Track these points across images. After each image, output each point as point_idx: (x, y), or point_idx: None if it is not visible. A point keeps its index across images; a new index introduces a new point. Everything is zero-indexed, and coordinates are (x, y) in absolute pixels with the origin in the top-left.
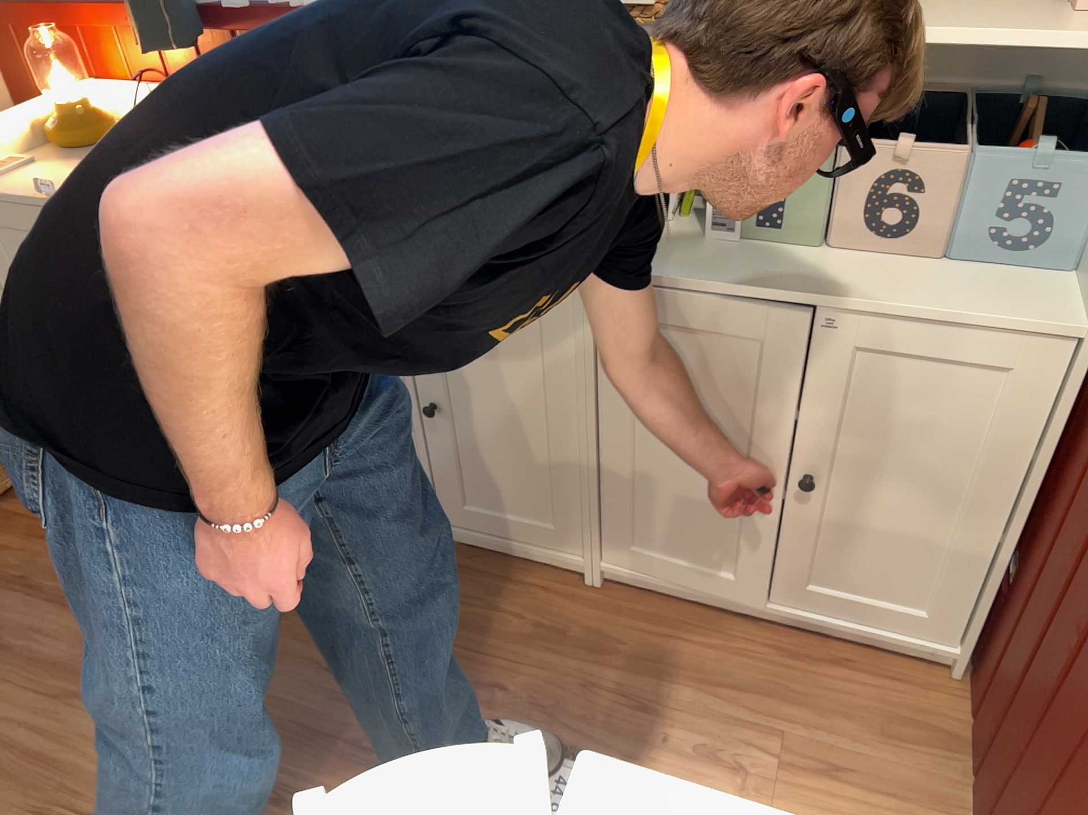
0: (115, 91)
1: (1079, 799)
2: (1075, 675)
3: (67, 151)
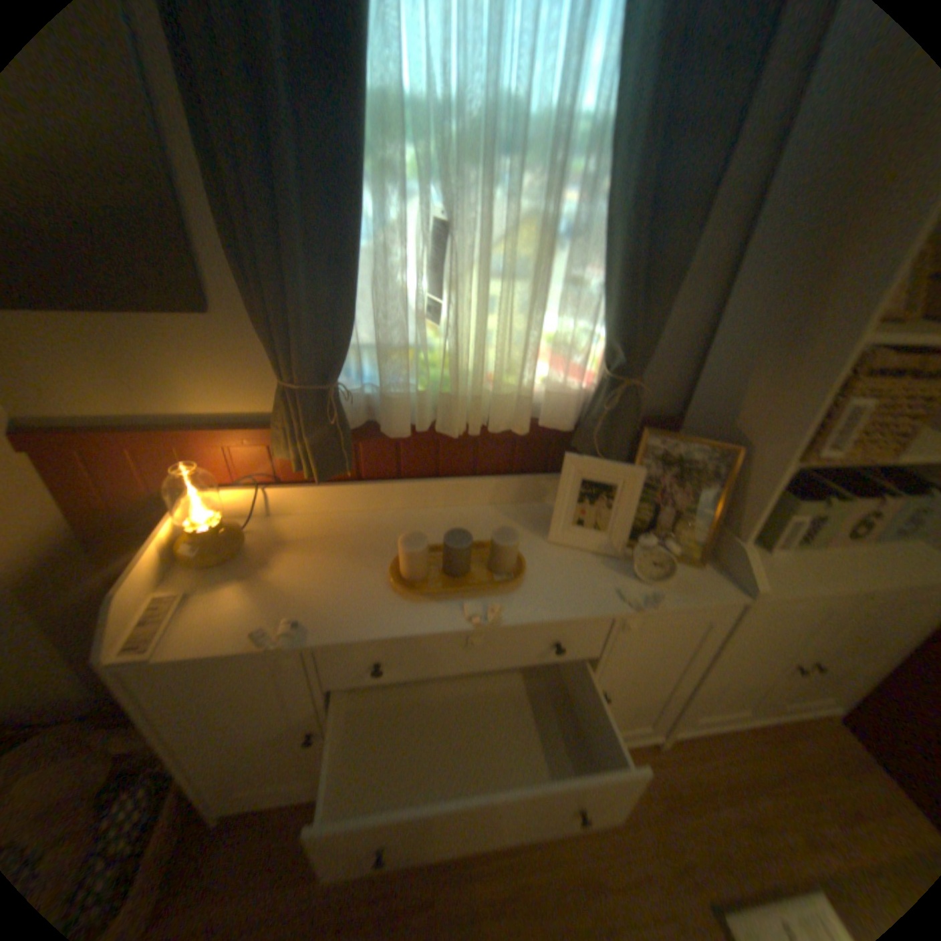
0: (224, 498)
1: None
2: None
3: (206, 571)
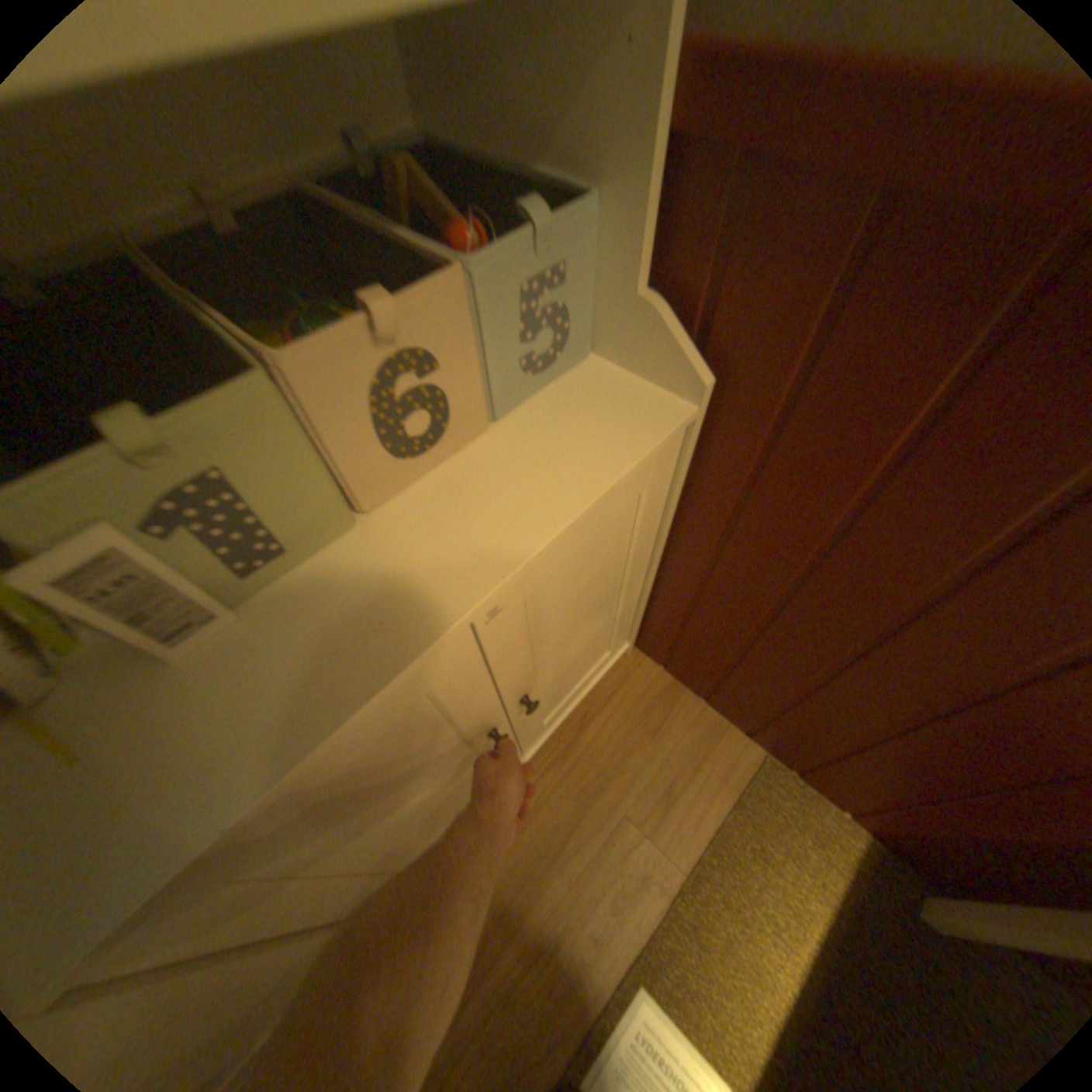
0: None
1: (939, 744)
2: (849, 665)
3: None
